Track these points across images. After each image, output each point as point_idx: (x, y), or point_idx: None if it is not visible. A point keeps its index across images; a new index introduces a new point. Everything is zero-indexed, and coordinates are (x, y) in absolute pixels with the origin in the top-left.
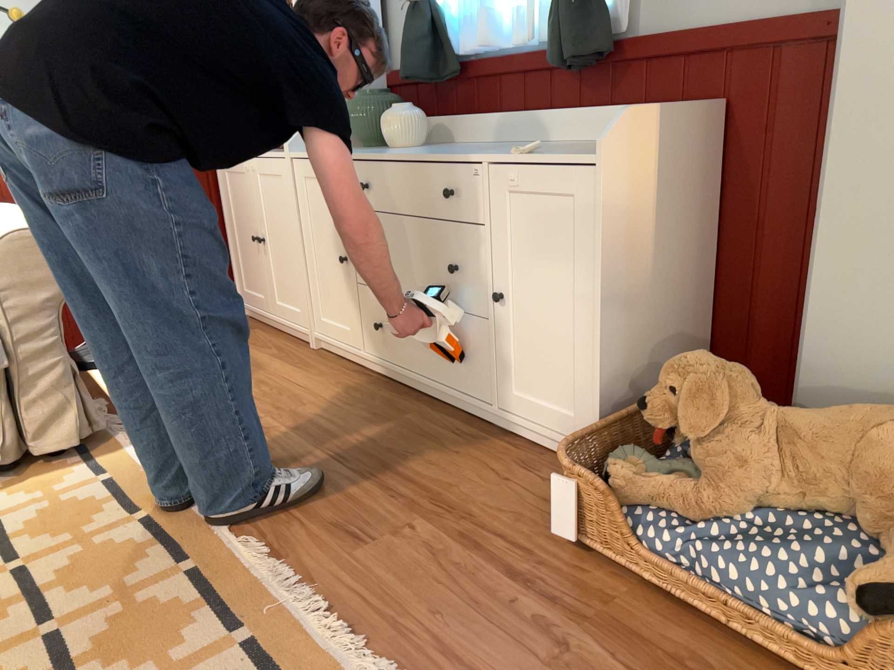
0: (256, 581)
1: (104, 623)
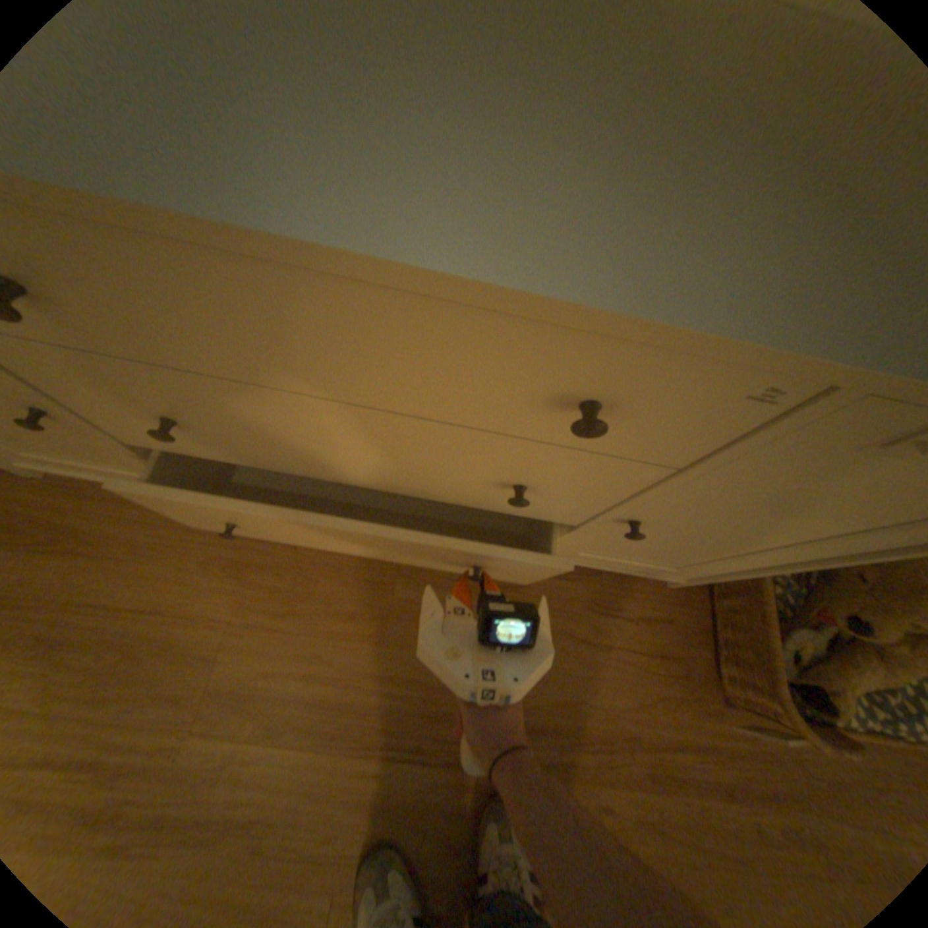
0: None
1: None
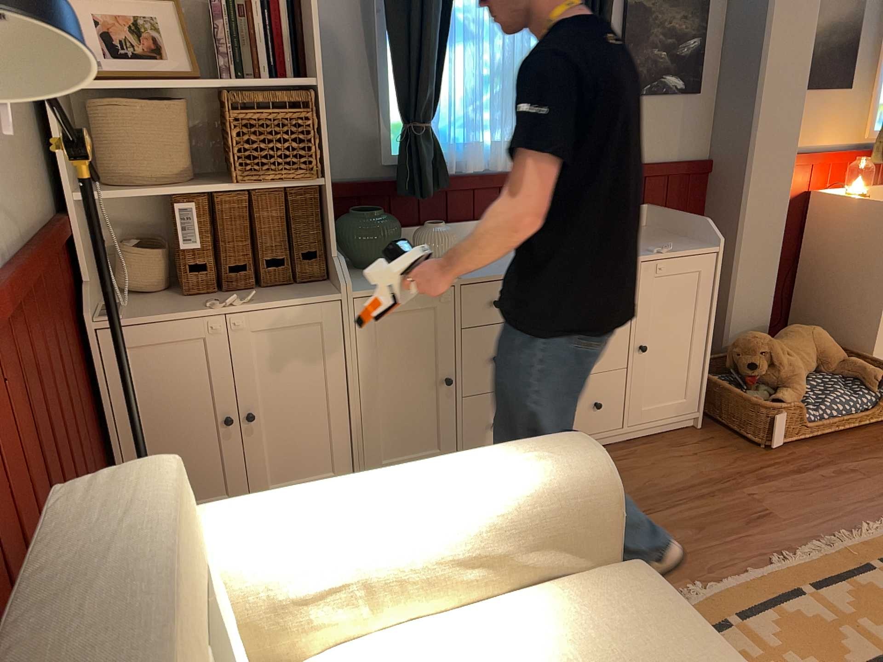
0: (822, 557)
1: (882, 628)
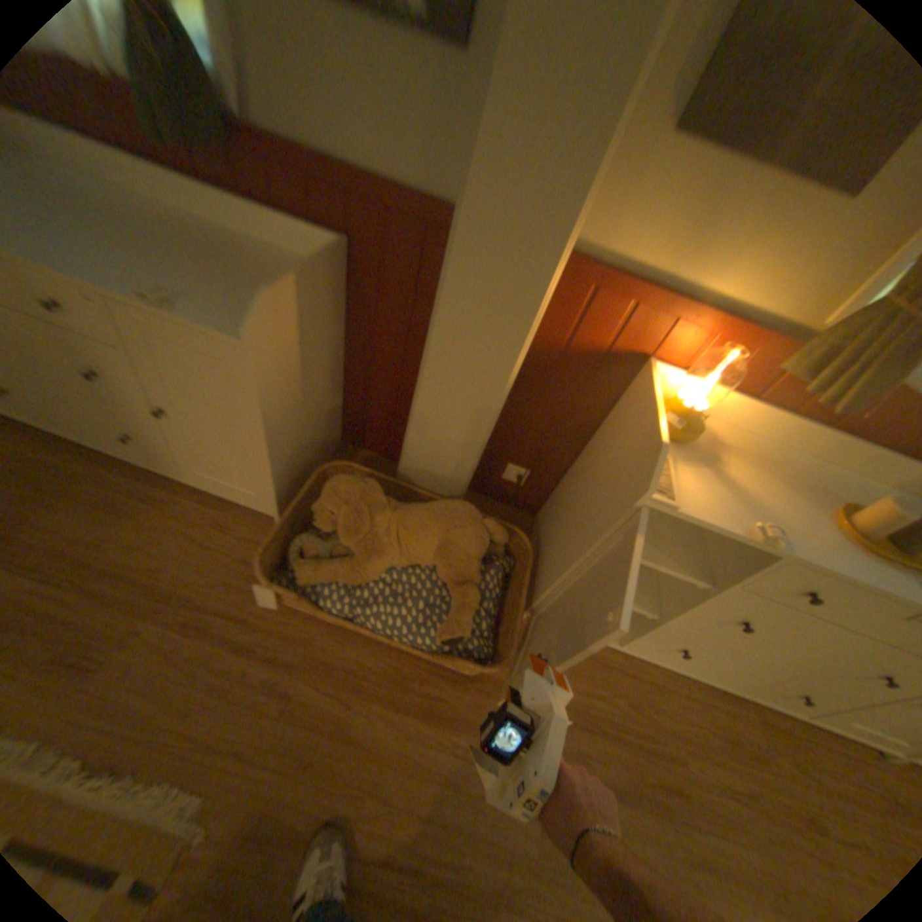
0: None
1: None
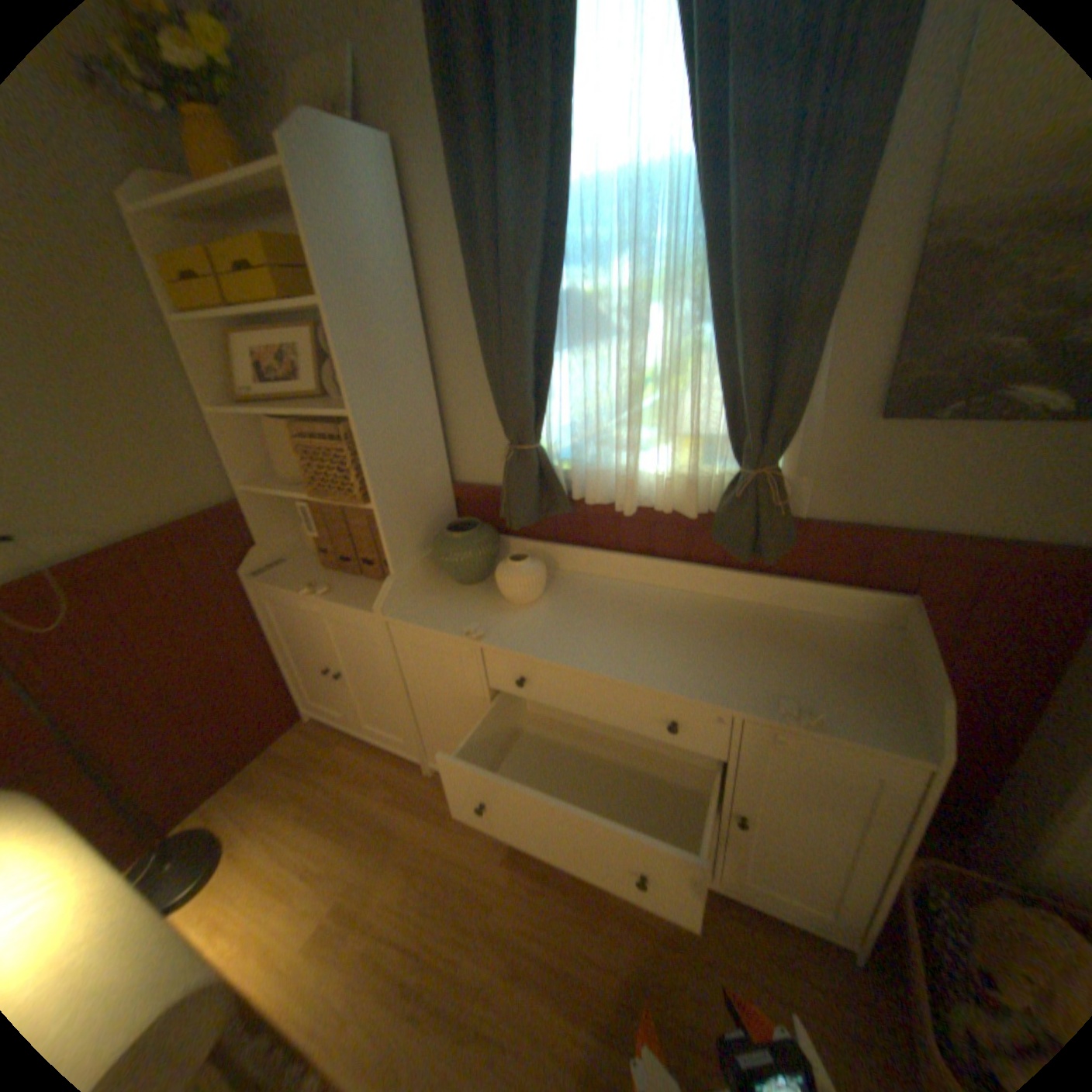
0: None
1: None
